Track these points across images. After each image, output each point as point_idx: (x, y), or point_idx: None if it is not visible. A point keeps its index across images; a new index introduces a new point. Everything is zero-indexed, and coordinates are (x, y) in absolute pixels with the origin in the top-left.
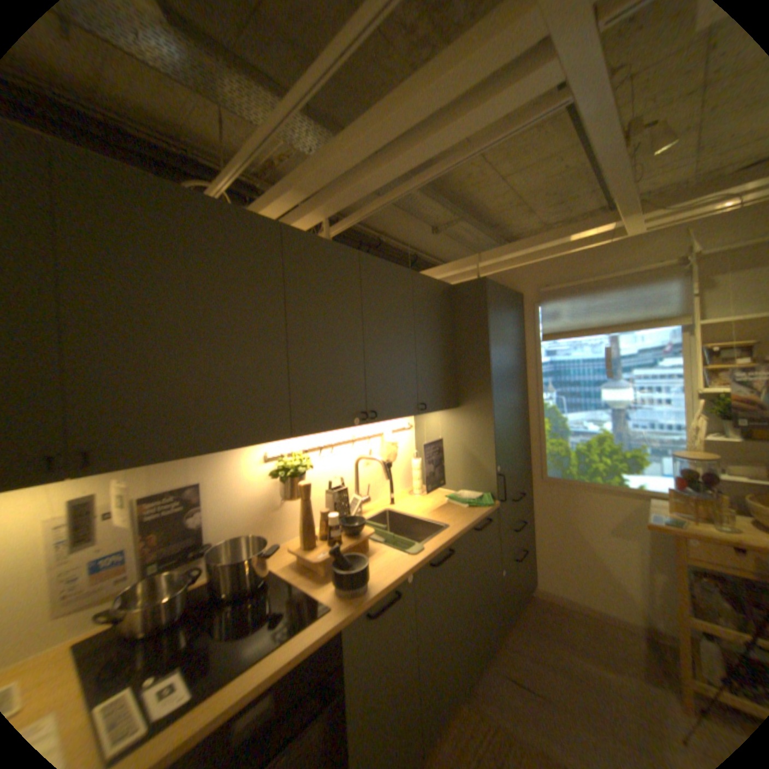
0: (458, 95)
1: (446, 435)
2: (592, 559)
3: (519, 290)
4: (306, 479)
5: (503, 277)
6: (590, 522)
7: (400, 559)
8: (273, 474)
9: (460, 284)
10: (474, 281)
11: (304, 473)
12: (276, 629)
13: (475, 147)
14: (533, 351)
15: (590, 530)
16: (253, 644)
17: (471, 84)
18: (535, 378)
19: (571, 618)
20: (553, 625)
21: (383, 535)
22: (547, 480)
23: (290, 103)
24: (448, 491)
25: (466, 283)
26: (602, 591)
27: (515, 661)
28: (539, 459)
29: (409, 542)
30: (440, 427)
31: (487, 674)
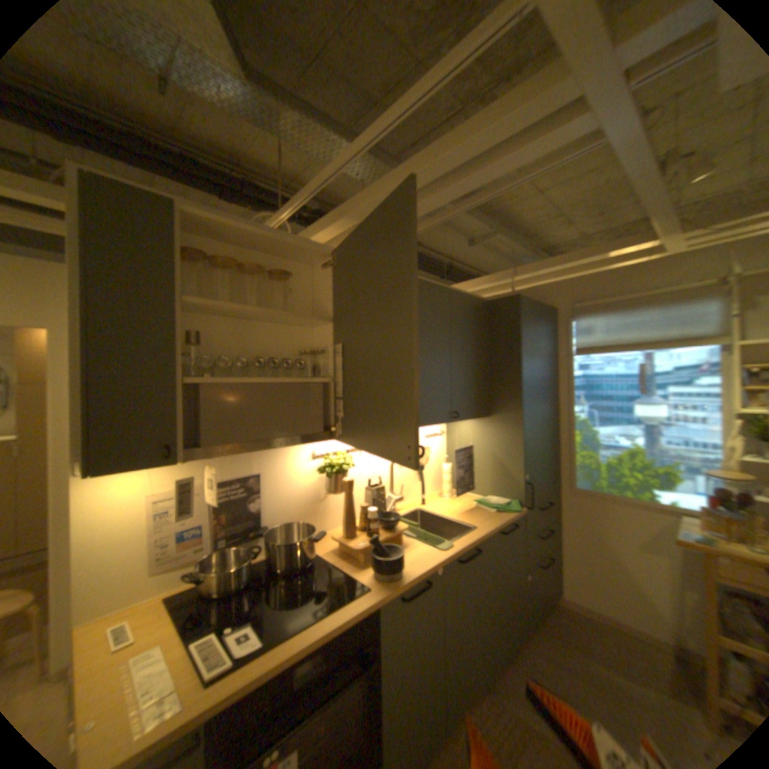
0: (500, 141)
1: (477, 442)
2: (620, 572)
3: (554, 305)
4: (348, 476)
5: (538, 291)
6: (619, 536)
7: (432, 554)
8: (321, 470)
9: (495, 300)
10: (509, 297)
11: (347, 471)
12: (325, 602)
13: (513, 180)
14: (566, 364)
15: (620, 543)
16: (307, 612)
17: (512, 133)
18: (567, 391)
19: (597, 630)
20: (578, 634)
21: (416, 532)
22: (577, 492)
23: (352, 152)
24: (477, 496)
25: (501, 299)
26: (630, 605)
27: (538, 664)
28: (569, 470)
29: (439, 539)
30: (471, 435)
31: (509, 673)
